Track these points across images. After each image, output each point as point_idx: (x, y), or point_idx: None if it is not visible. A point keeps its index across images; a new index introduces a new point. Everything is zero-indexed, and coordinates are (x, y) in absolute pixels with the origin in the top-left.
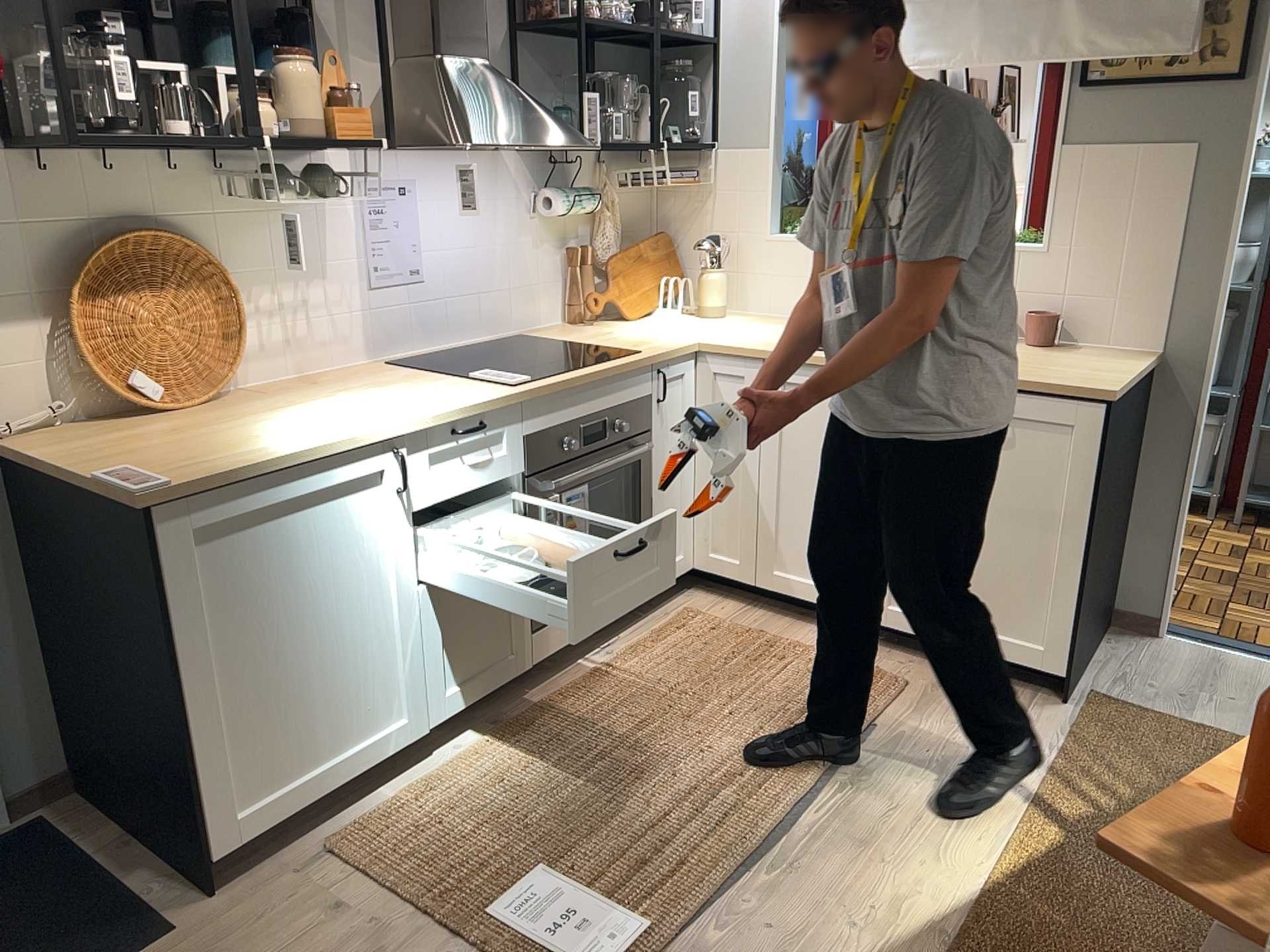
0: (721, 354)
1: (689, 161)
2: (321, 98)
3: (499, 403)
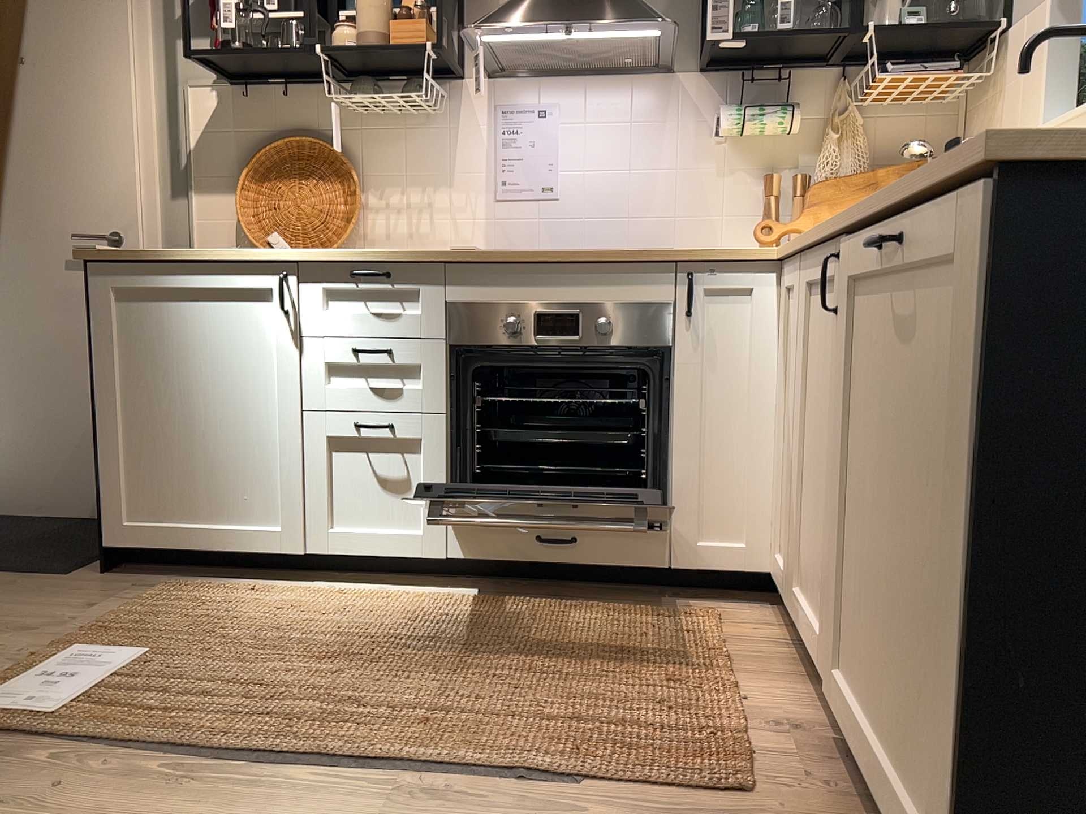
0: (788, 261)
1: (984, 61)
2: (377, 14)
3: (405, 257)
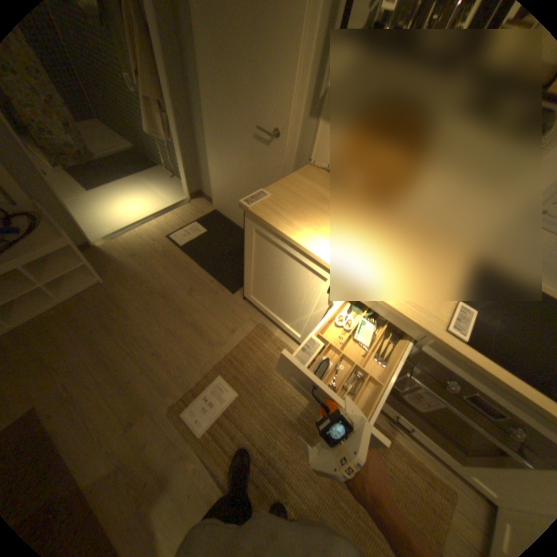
0: None
1: None
2: None
3: (414, 324)
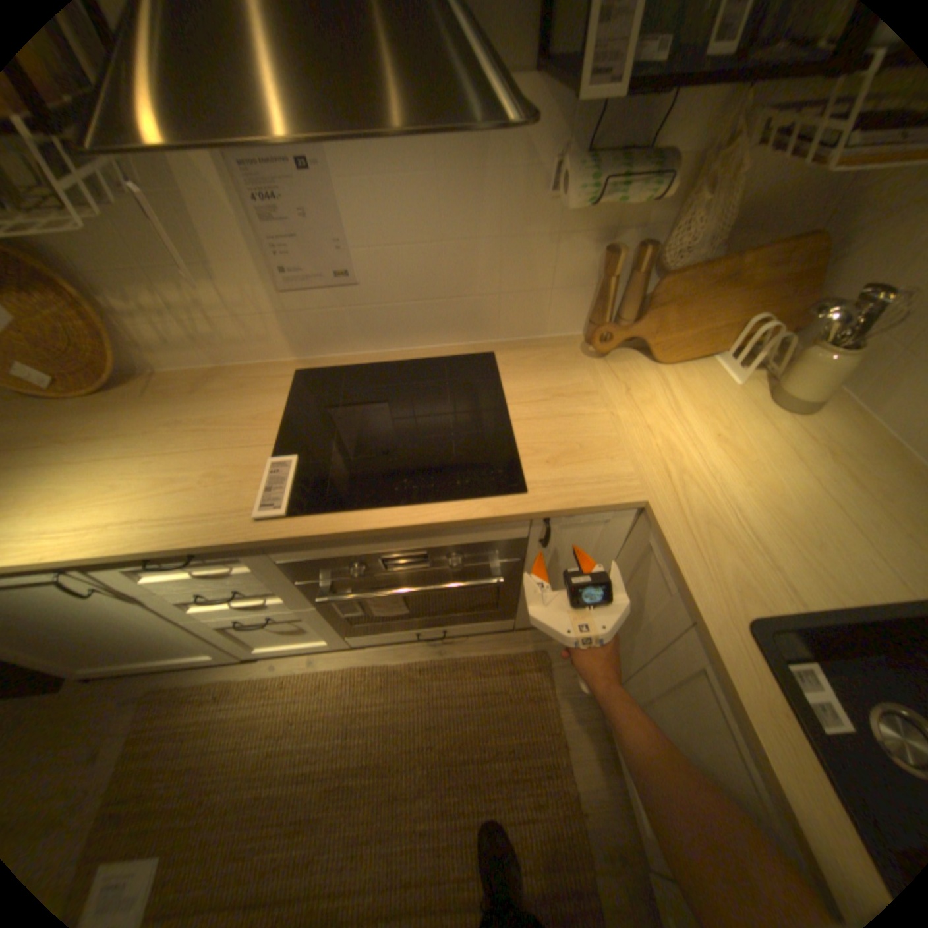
0: (663, 541)
1: None
2: None
3: (203, 551)
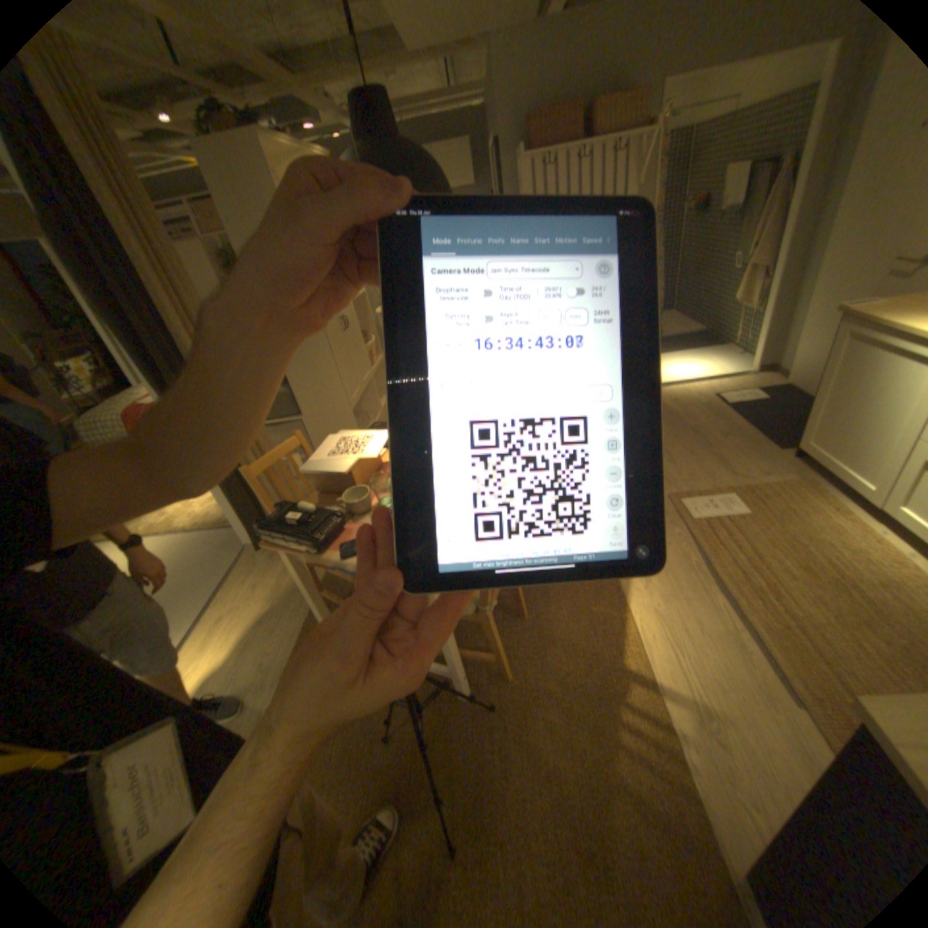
0: None
1: None
2: None
3: None
